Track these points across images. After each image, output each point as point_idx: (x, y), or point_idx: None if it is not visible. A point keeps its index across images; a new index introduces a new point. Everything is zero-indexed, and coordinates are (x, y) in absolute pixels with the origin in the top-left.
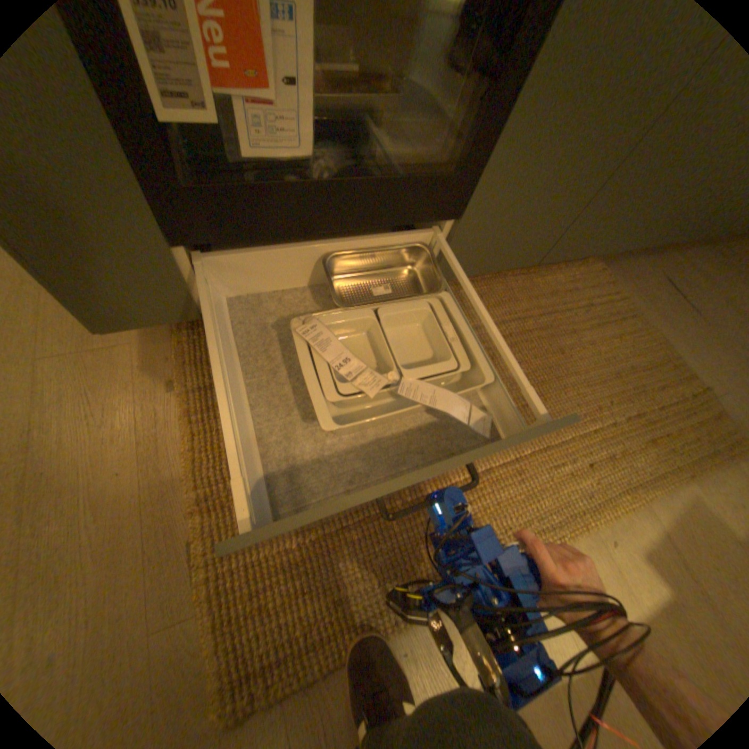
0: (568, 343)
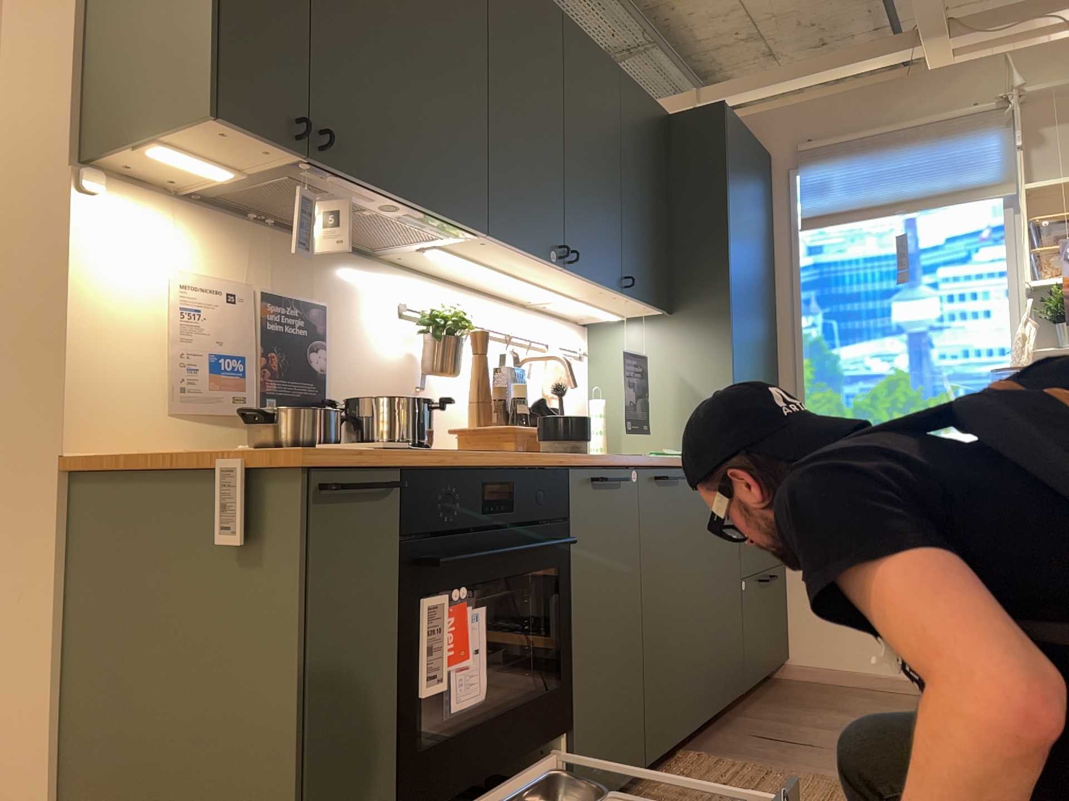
0: None
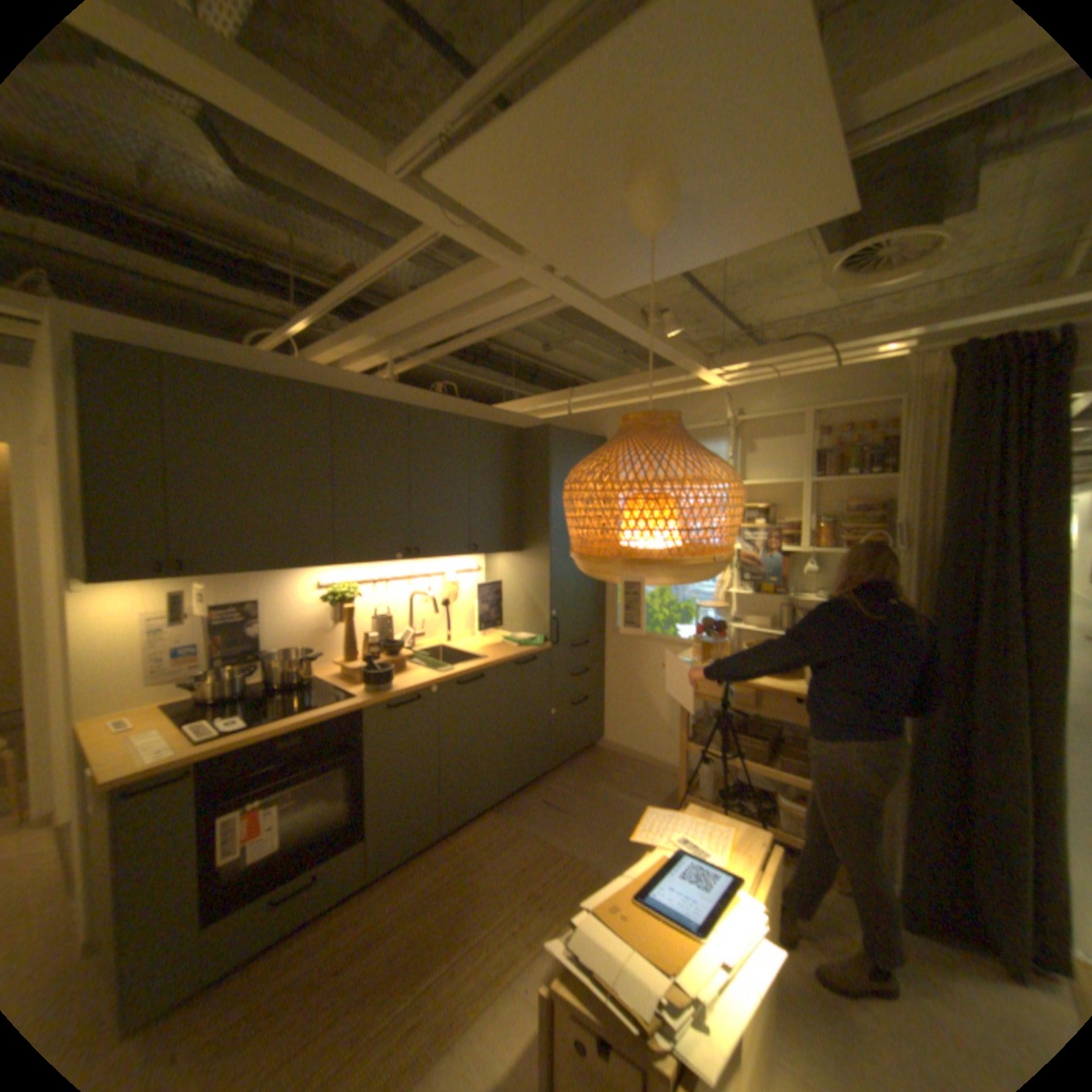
0: (476, 878)
